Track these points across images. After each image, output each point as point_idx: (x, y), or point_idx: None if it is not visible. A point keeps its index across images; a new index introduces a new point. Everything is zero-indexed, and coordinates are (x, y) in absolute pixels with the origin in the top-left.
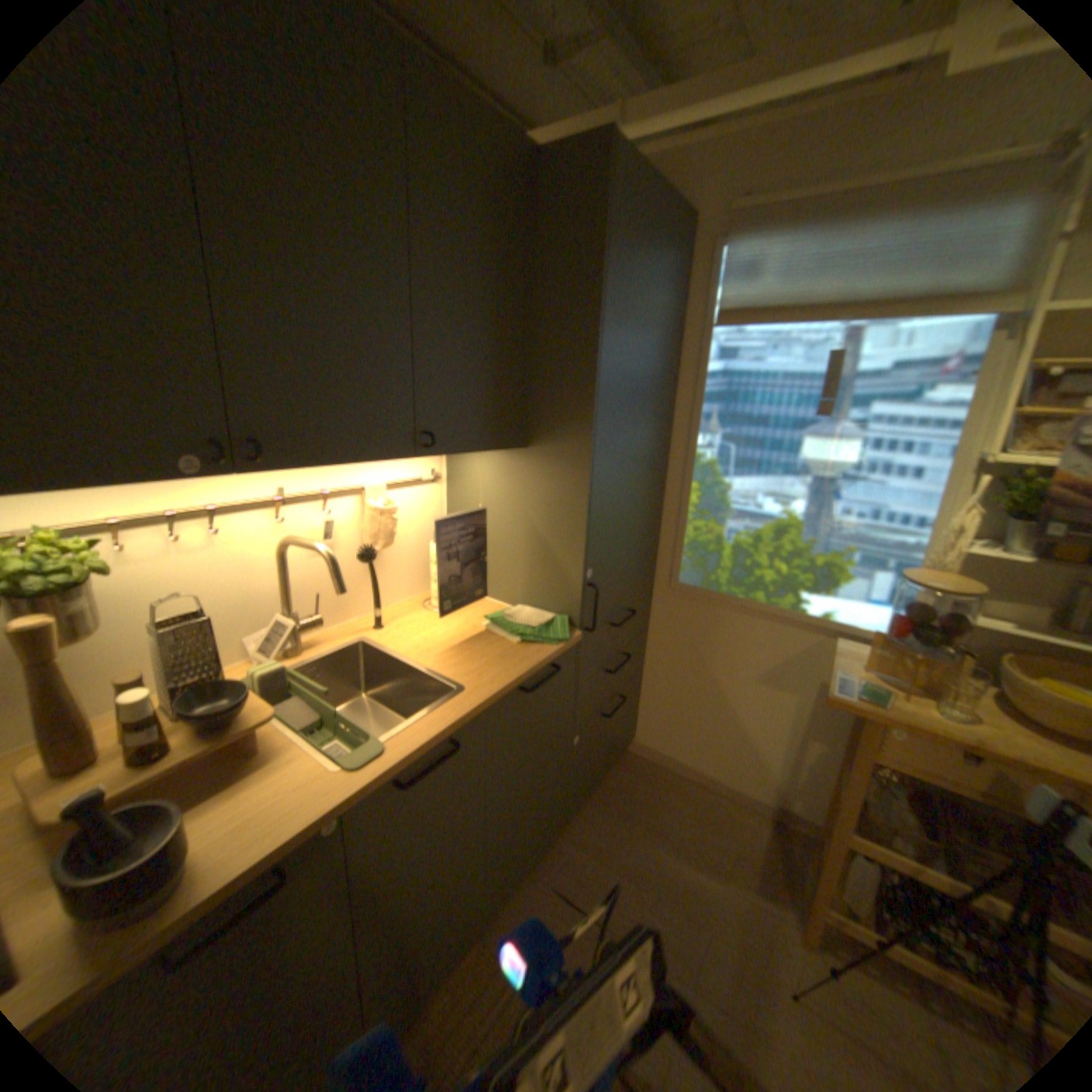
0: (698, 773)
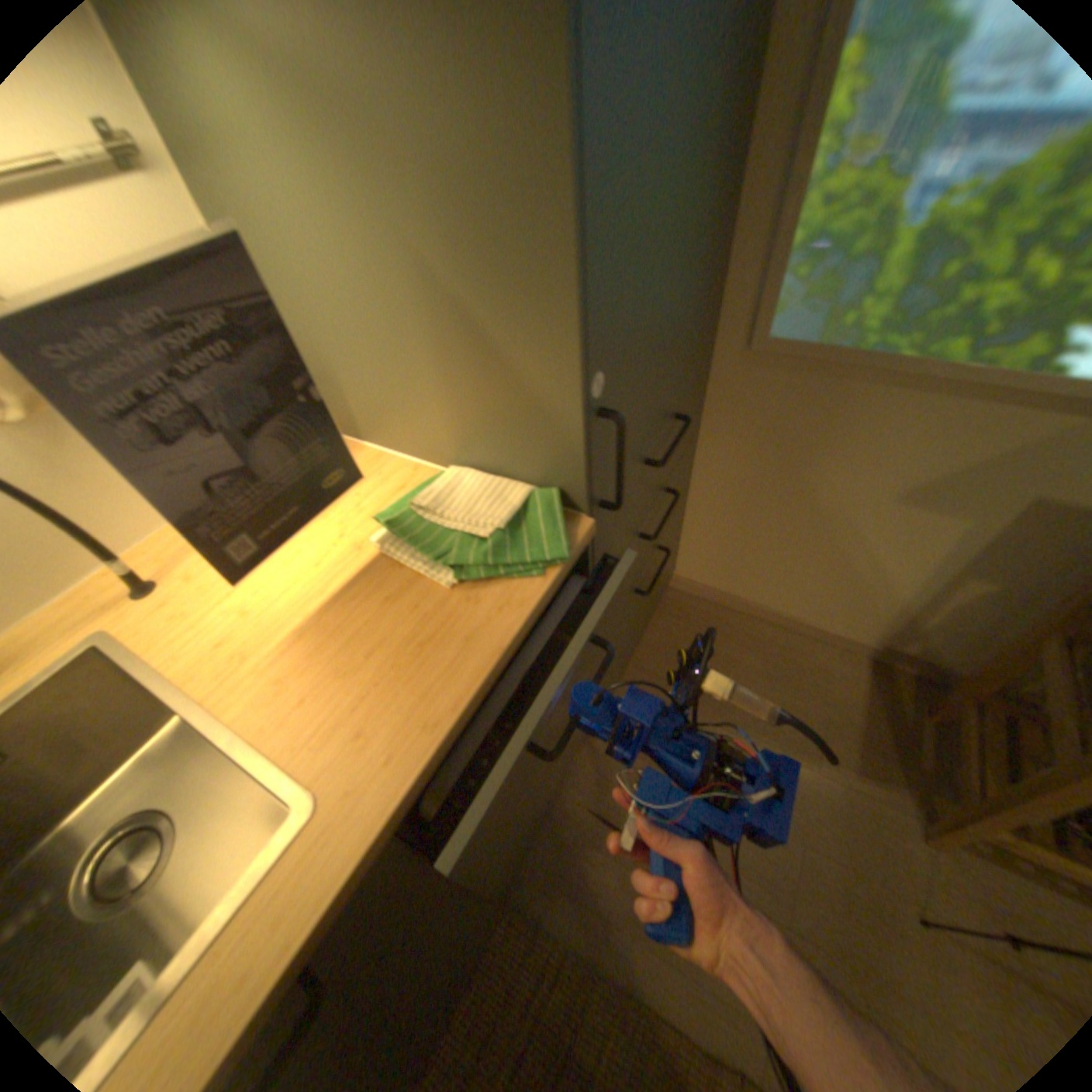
0: (765, 608)
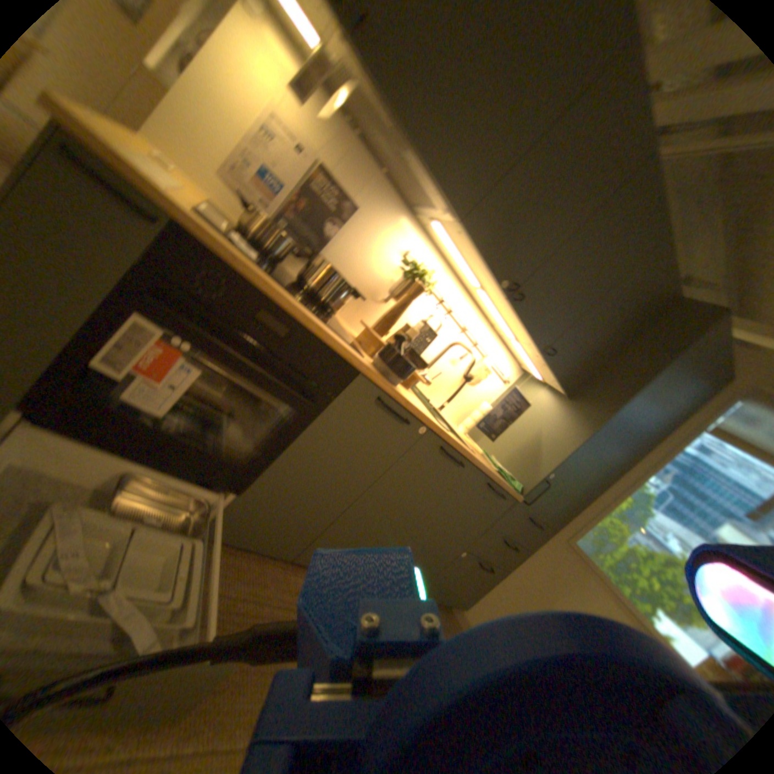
0: None
